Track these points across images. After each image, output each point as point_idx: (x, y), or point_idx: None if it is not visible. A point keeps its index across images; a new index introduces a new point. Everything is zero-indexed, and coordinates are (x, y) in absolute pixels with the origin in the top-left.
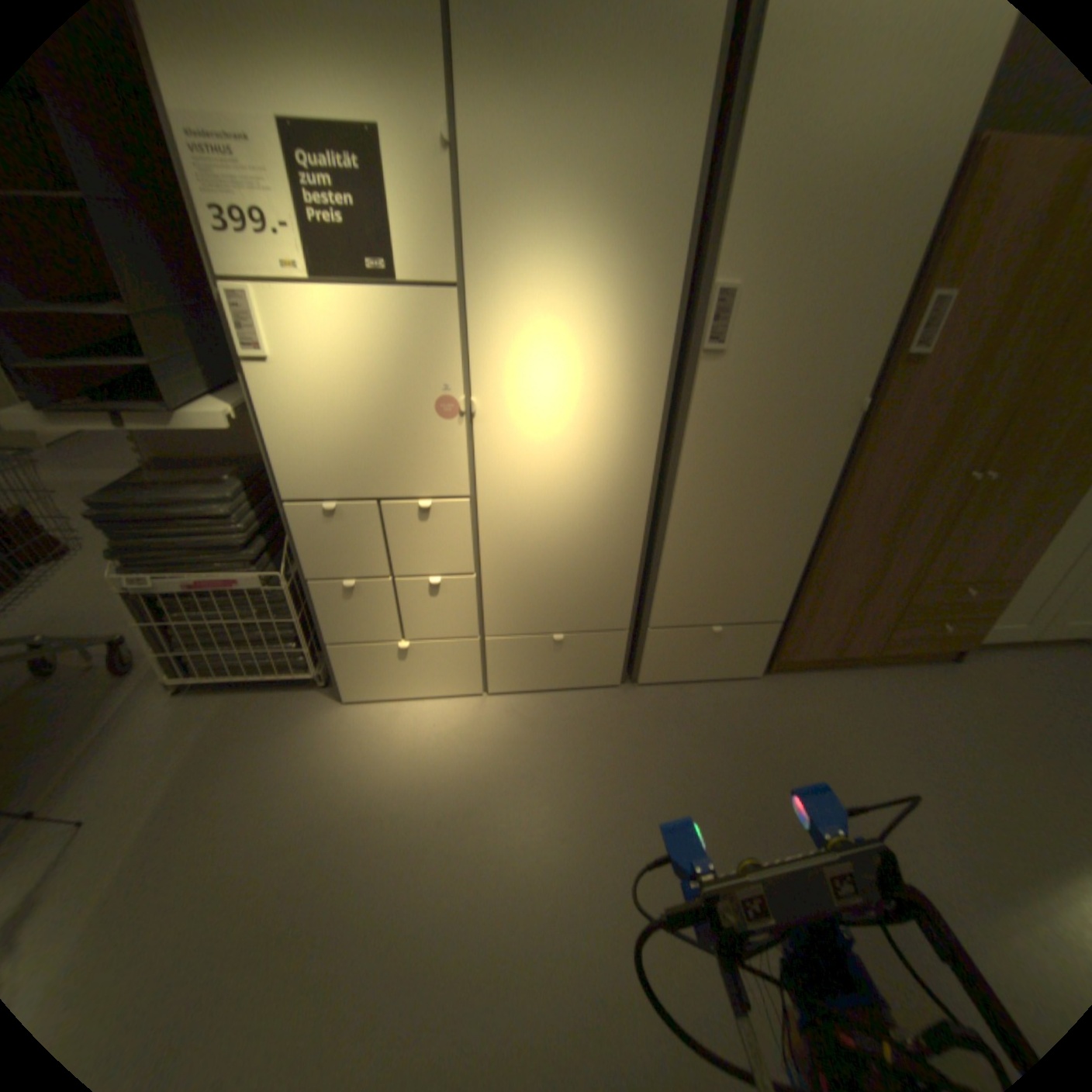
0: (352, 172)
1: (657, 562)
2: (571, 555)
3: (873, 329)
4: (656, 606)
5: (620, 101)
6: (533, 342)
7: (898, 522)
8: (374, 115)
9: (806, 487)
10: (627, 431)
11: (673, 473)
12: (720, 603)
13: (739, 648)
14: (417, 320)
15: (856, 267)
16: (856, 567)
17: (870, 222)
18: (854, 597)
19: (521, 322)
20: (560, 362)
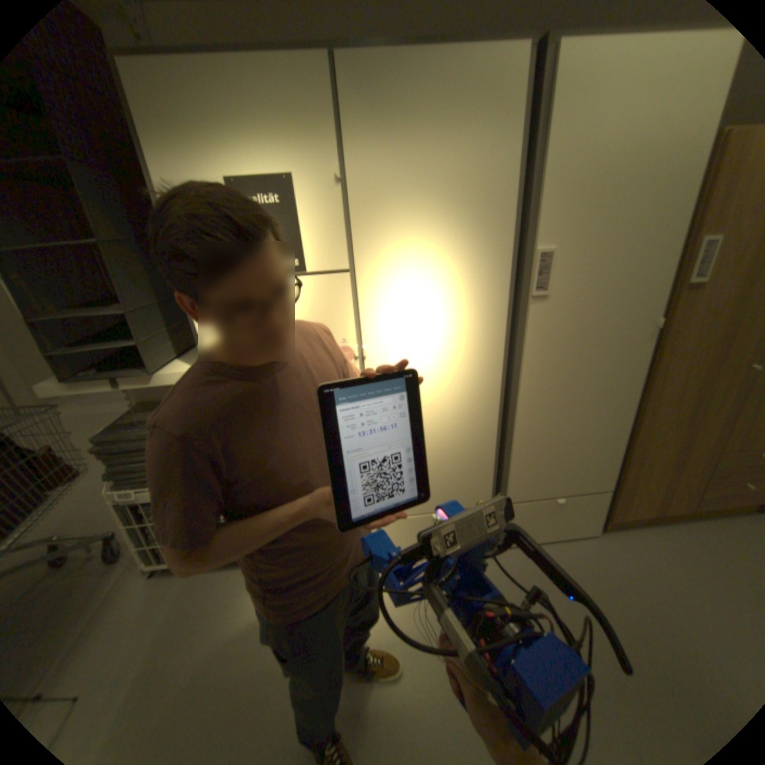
0: (274, 205)
1: (508, 453)
2: (441, 453)
3: (659, 269)
4: (511, 487)
5: (457, 139)
6: (405, 304)
7: (697, 408)
8: (288, 168)
9: (620, 388)
10: (478, 359)
11: (515, 386)
12: (561, 481)
13: (579, 514)
14: (321, 297)
15: (640, 228)
16: (667, 445)
17: (648, 197)
18: (669, 468)
19: (396, 290)
20: (425, 315)
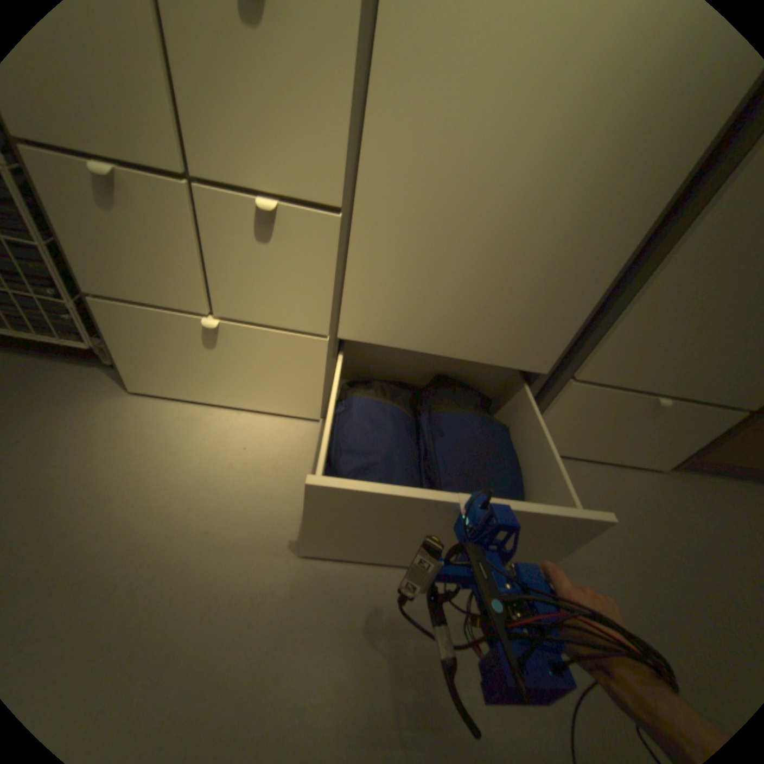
0: None
1: (653, 266)
2: (523, 209)
3: None
4: (606, 346)
5: None
6: None
7: None
8: None
9: None
10: None
11: None
12: (698, 363)
13: (671, 431)
14: None
15: None
16: None
17: None
18: None
19: None
20: None
